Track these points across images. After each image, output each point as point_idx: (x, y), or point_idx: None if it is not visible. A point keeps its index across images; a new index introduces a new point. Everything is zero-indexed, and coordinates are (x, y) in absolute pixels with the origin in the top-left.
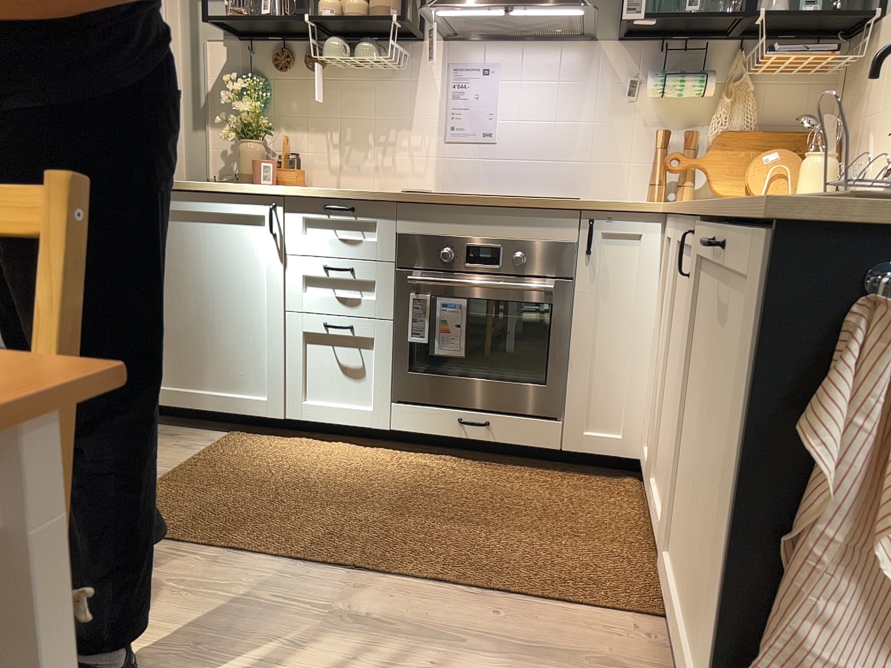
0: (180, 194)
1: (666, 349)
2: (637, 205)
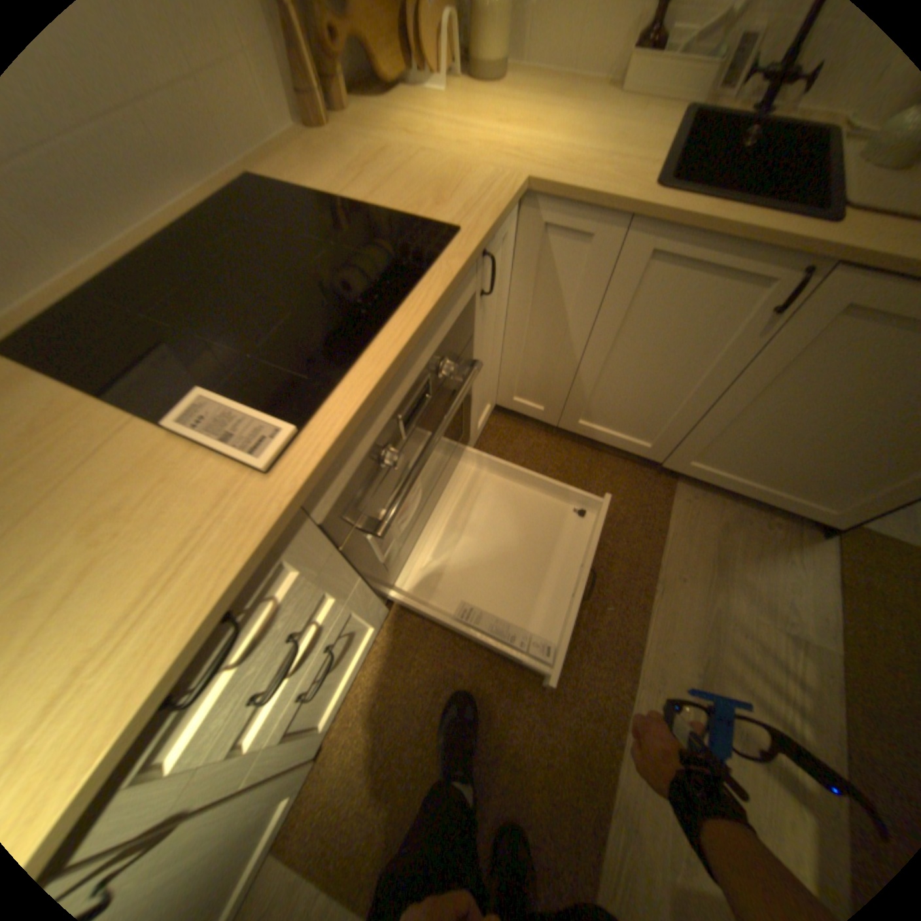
0: None
1: (609, 341)
2: (513, 187)
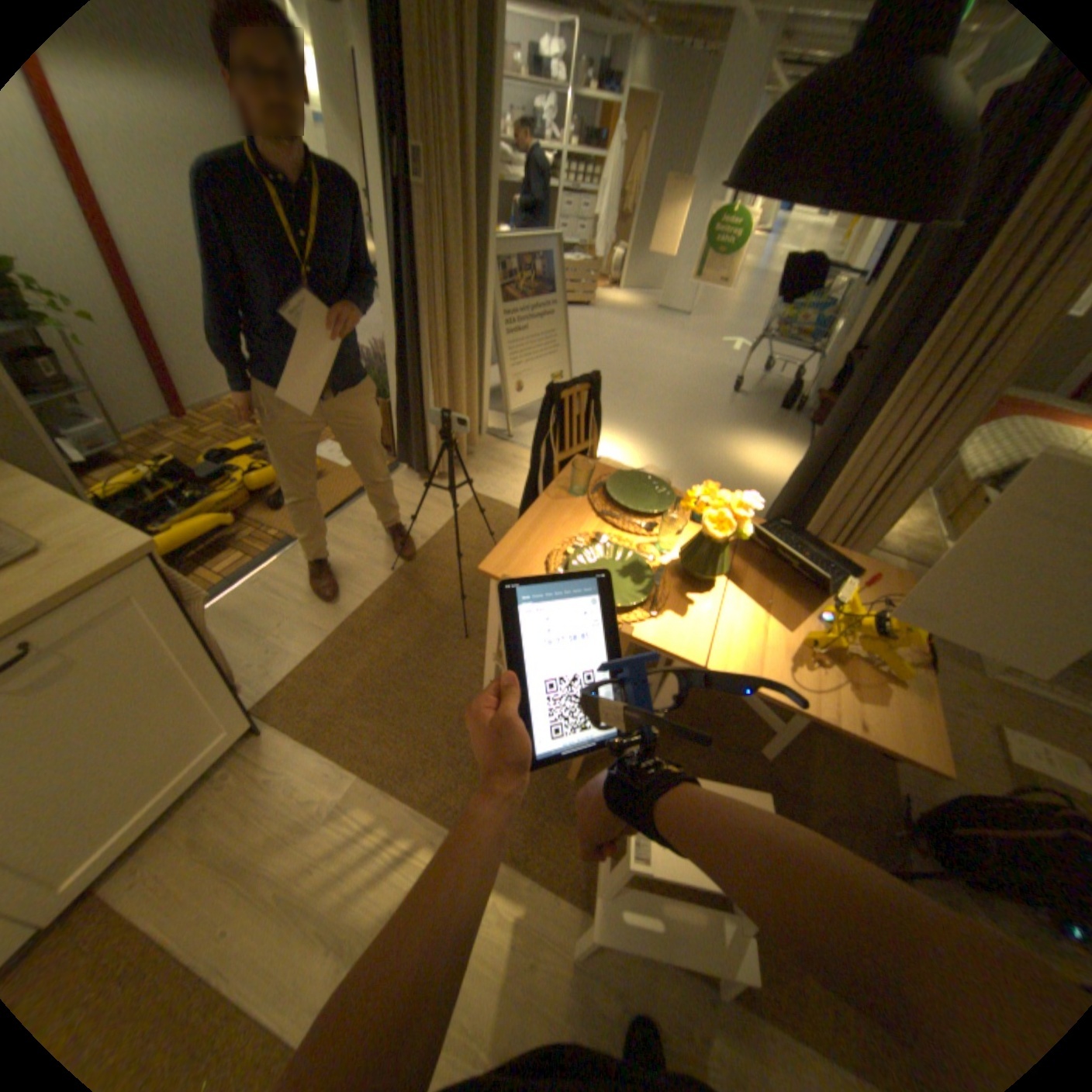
0: None
1: None
2: None
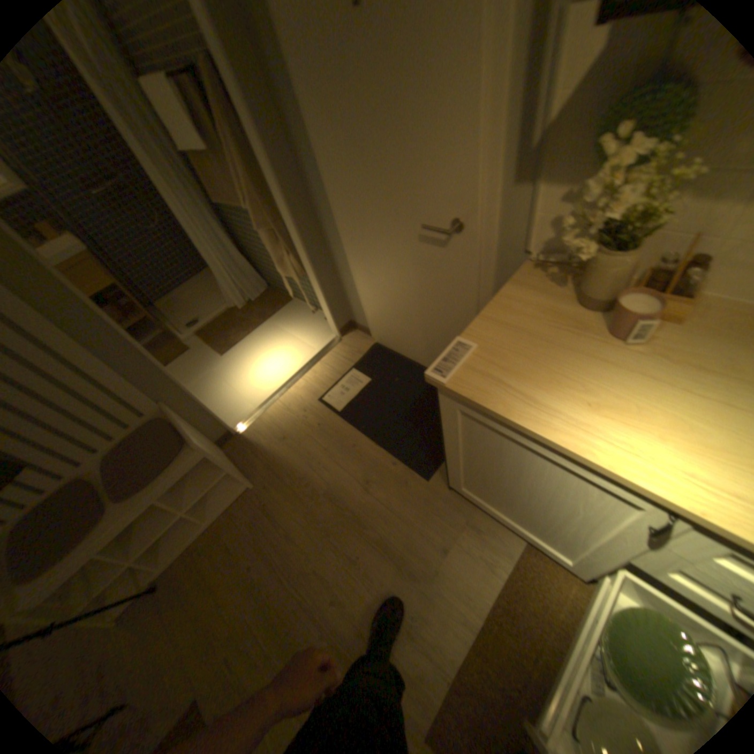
0: (504, 420)
1: None
2: None
